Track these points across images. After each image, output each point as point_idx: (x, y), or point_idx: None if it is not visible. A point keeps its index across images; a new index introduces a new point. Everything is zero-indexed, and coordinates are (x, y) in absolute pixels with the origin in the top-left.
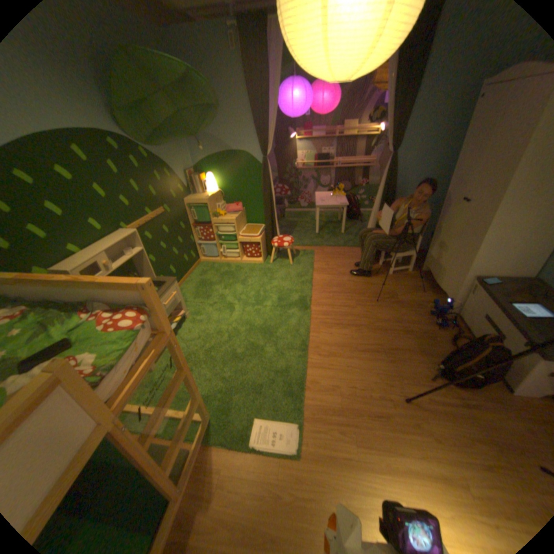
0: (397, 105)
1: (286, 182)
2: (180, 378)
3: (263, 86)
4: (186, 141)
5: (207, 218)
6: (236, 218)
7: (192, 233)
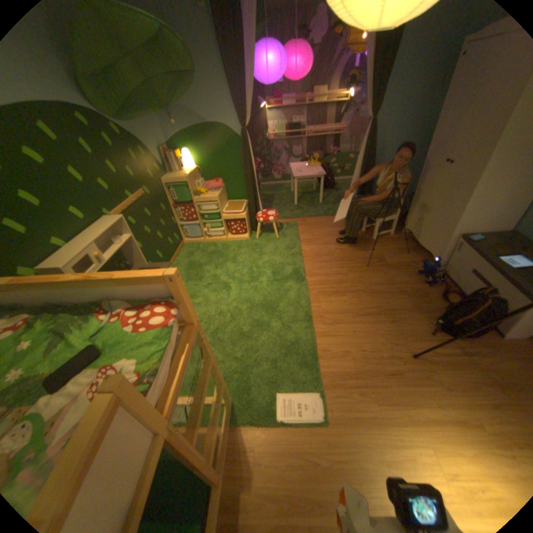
0: (377, 67)
1: (258, 155)
2: (208, 367)
3: (238, 48)
4: (156, 114)
5: (188, 197)
6: (218, 195)
7: (173, 214)
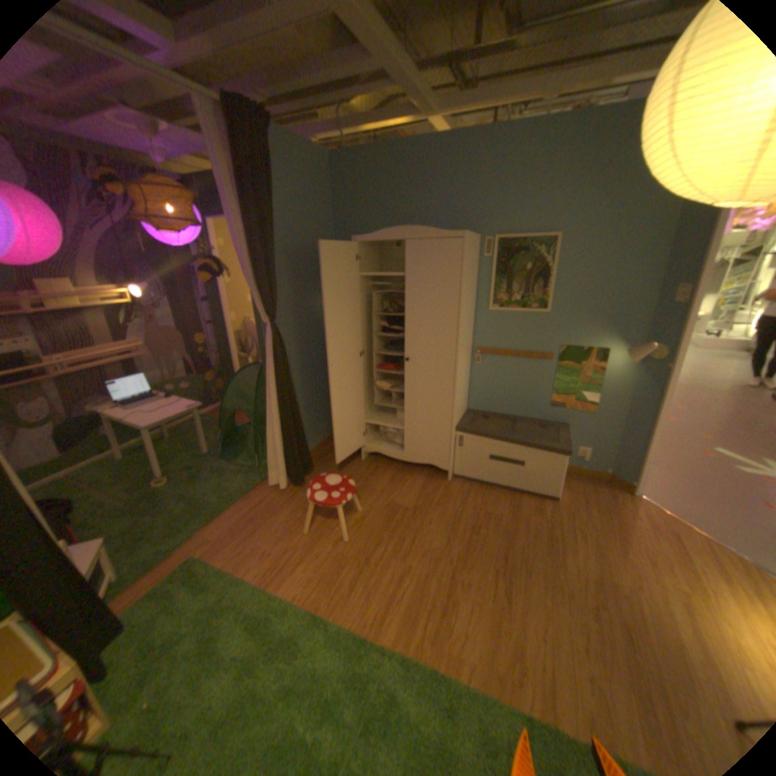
0: (255, 254)
1: None
2: None
3: None
4: None
5: None
6: None
7: None
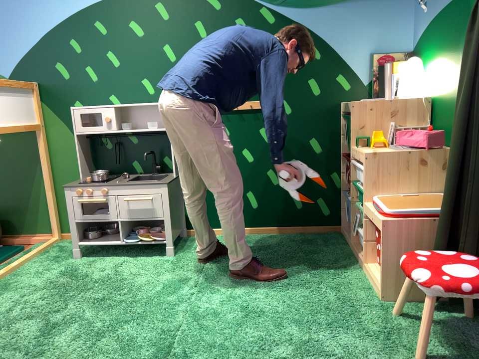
0: None
1: None
2: None
3: None
4: None
5: (350, 144)
6: (377, 153)
7: (340, 169)
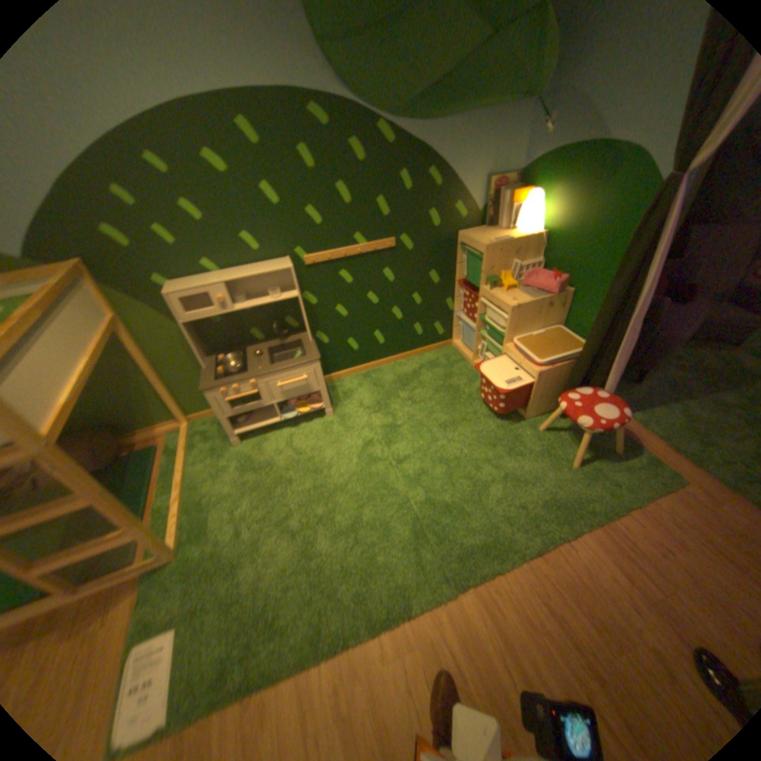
0: None
1: None
2: (78, 503)
3: None
4: (533, 107)
5: (477, 282)
6: (520, 305)
7: (454, 295)
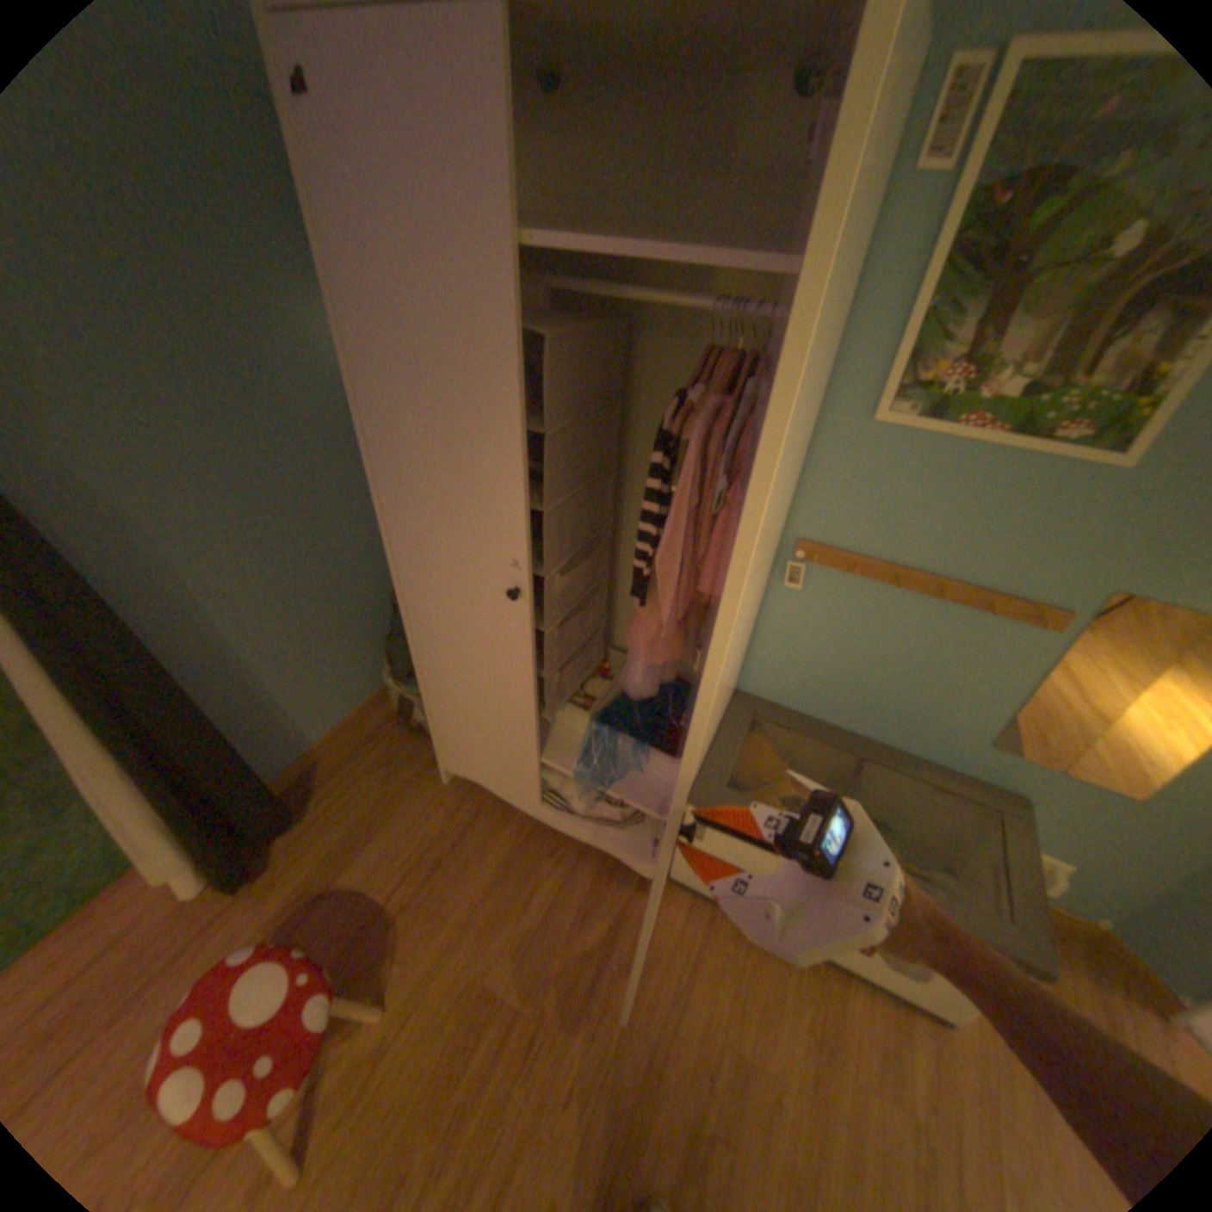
0: None
1: None
2: None
3: None
4: None
5: None
6: None
7: None
